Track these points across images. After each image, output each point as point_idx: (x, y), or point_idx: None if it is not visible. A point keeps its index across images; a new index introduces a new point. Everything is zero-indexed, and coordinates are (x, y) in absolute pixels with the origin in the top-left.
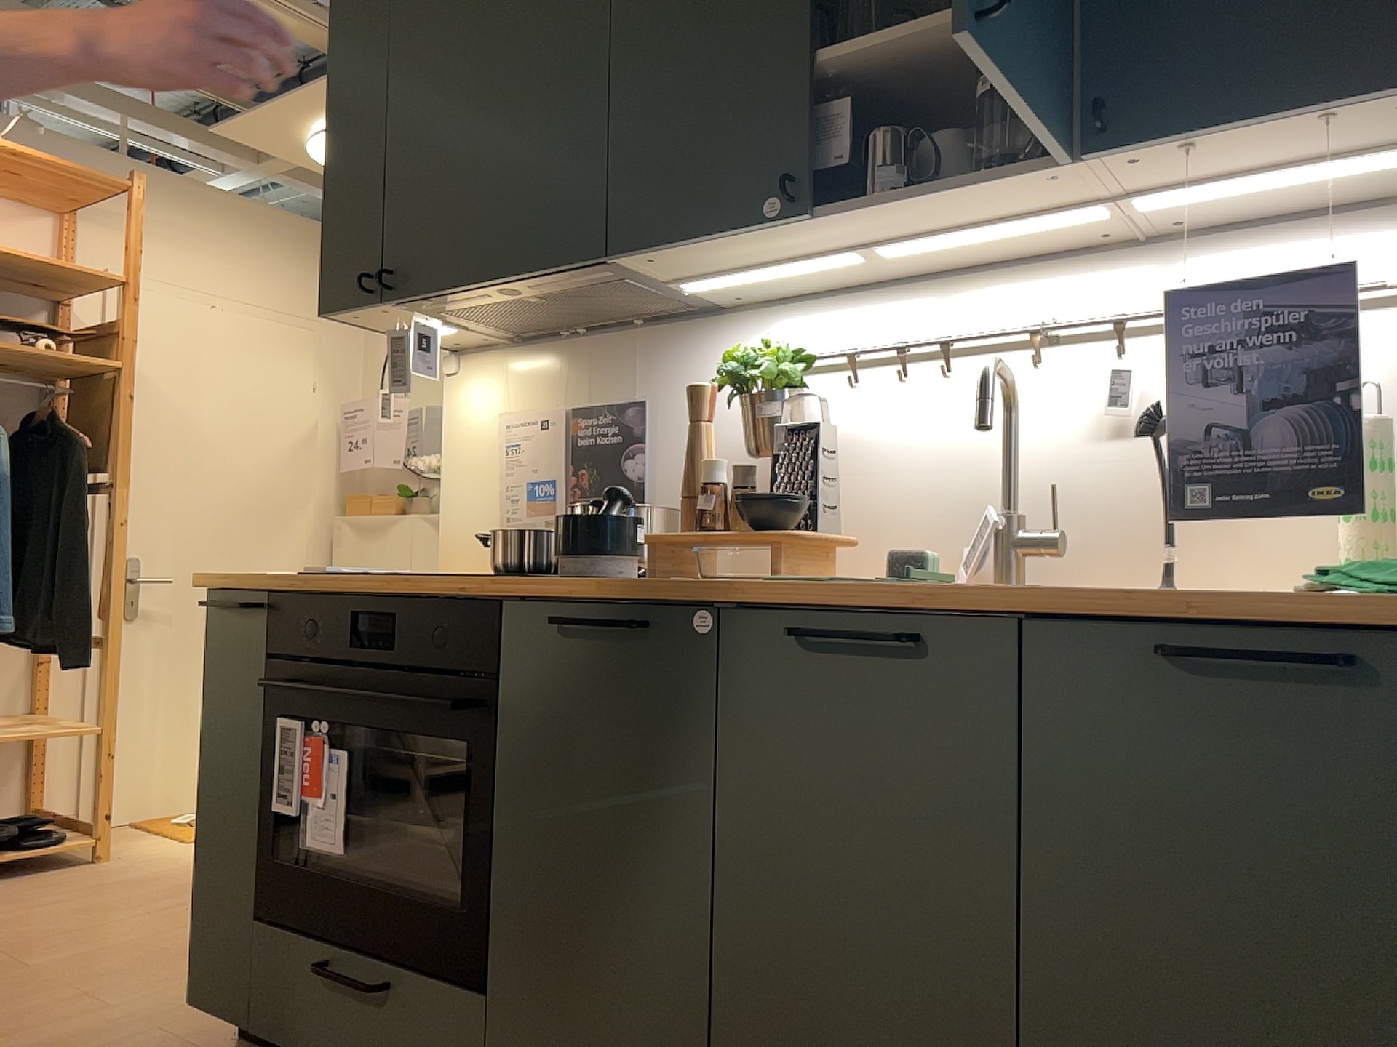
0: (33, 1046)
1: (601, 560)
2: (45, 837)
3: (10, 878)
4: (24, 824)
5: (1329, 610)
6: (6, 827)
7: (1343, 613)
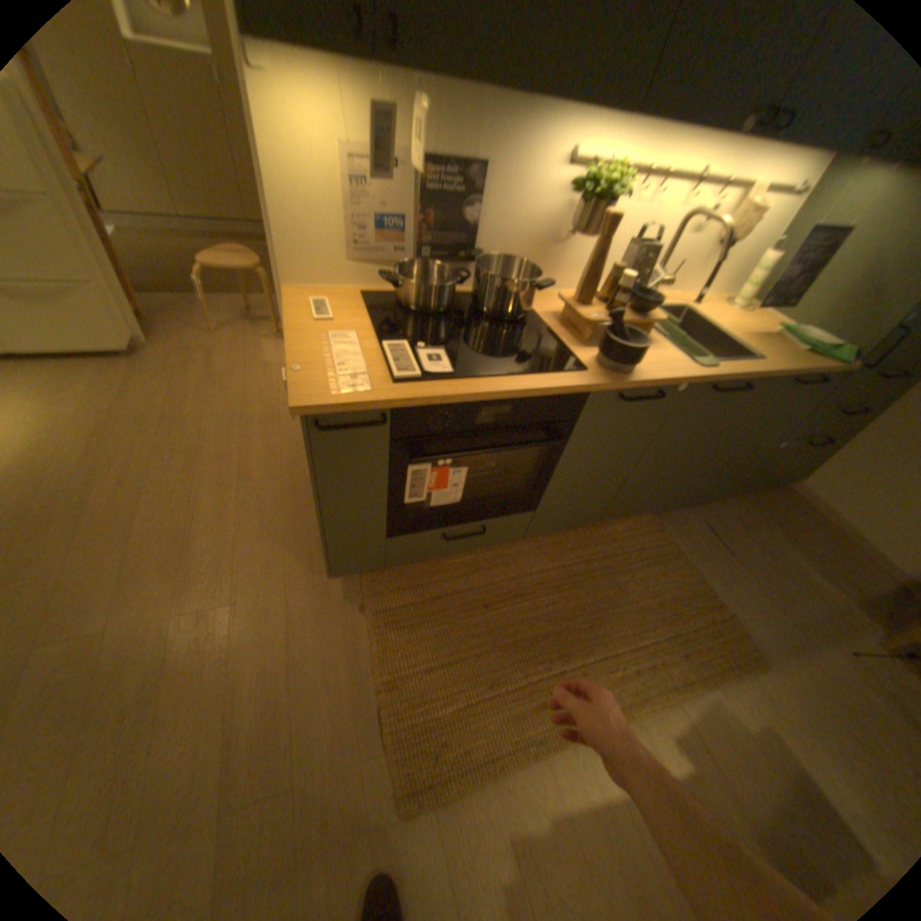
0: (251, 648)
1: (634, 361)
2: None
3: None
4: None
5: (833, 370)
6: None
7: (827, 367)
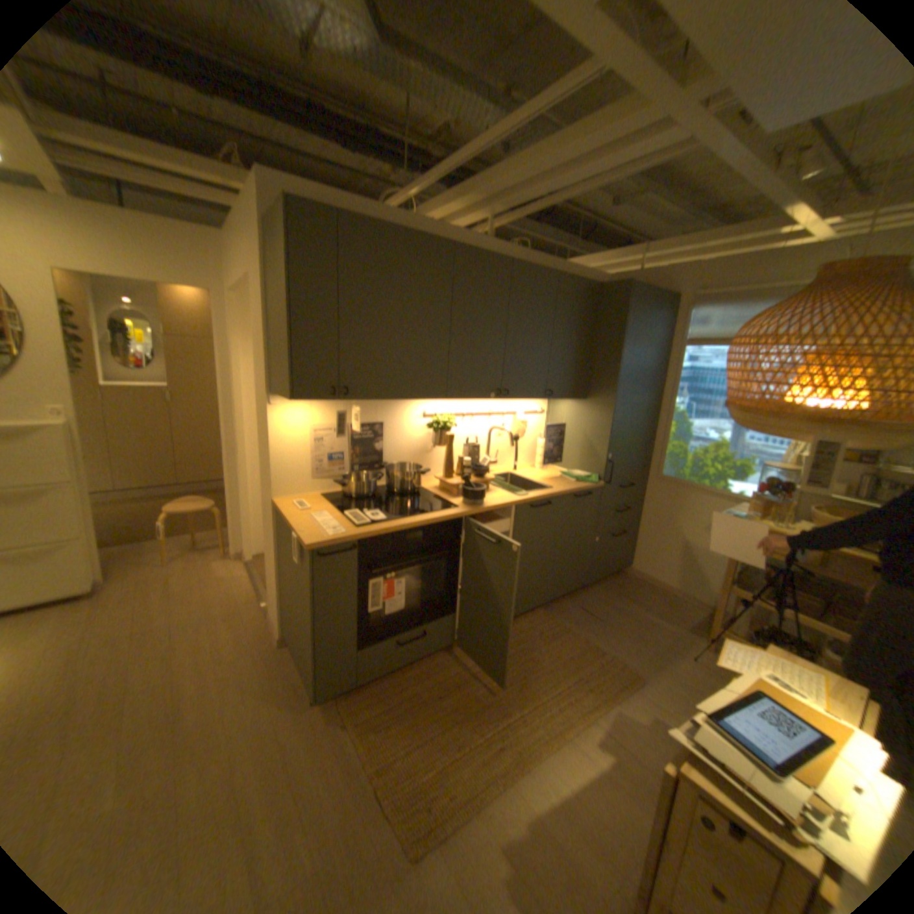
0: (254, 781)
1: (481, 498)
2: None
3: None
4: None
5: (589, 487)
6: None
7: (587, 486)
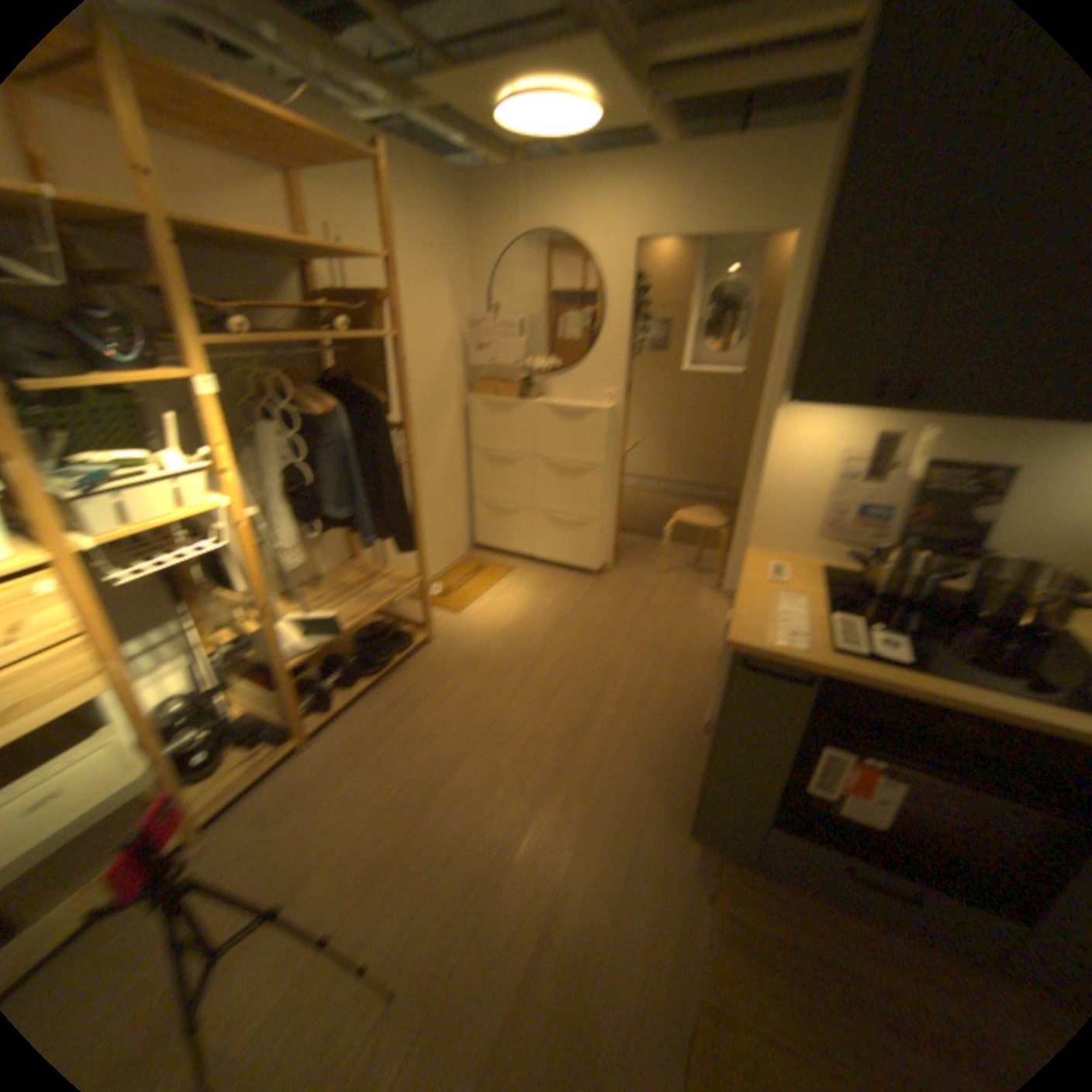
0: (598, 857)
1: None
2: (409, 638)
3: (401, 666)
4: (397, 635)
5: None
6: (391, 641)
7: None
